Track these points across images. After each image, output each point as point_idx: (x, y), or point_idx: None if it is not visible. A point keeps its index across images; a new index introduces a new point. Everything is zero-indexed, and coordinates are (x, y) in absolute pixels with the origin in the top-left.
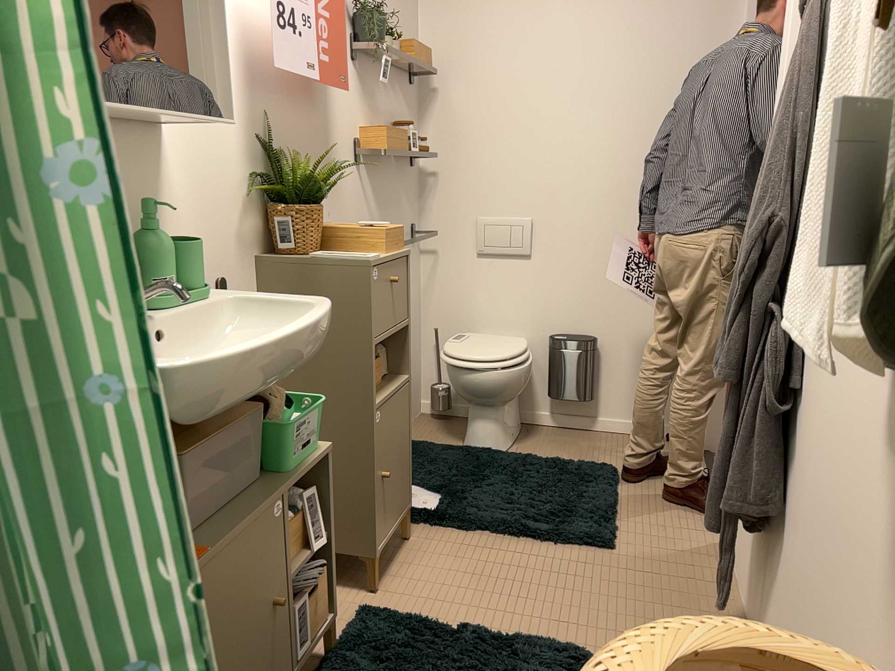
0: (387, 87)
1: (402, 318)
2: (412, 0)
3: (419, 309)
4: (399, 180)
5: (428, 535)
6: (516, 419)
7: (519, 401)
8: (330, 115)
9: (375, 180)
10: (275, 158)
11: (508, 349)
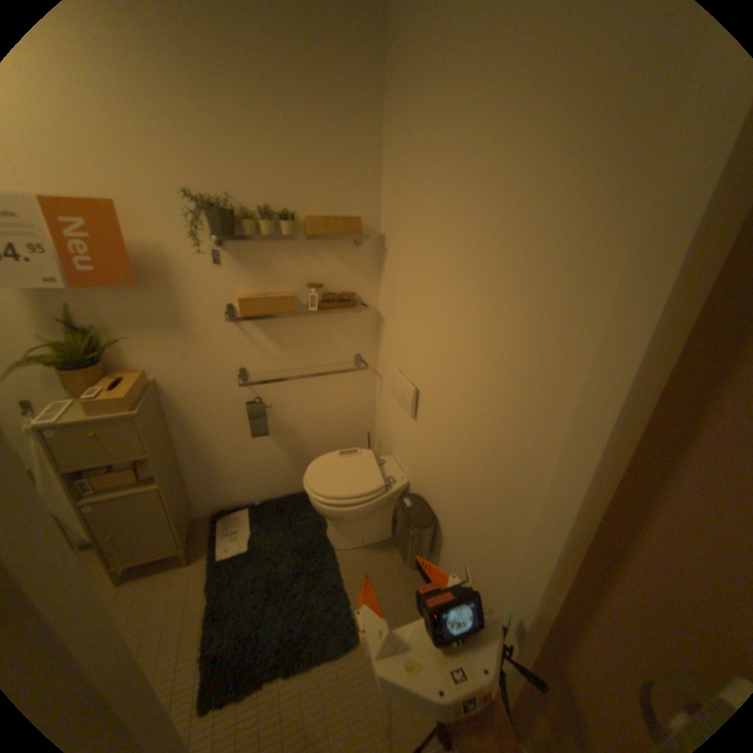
0: (294, 252)
1: (126, 456)
2: (364, 157)
3: (368, 411)
4: (322, 322)
5: (190, 575)
6: (373, 530)
7: (388, 518)
8: (172, 289)
9: (270, 326)
10: (68, 332)
11: (339, 488)
